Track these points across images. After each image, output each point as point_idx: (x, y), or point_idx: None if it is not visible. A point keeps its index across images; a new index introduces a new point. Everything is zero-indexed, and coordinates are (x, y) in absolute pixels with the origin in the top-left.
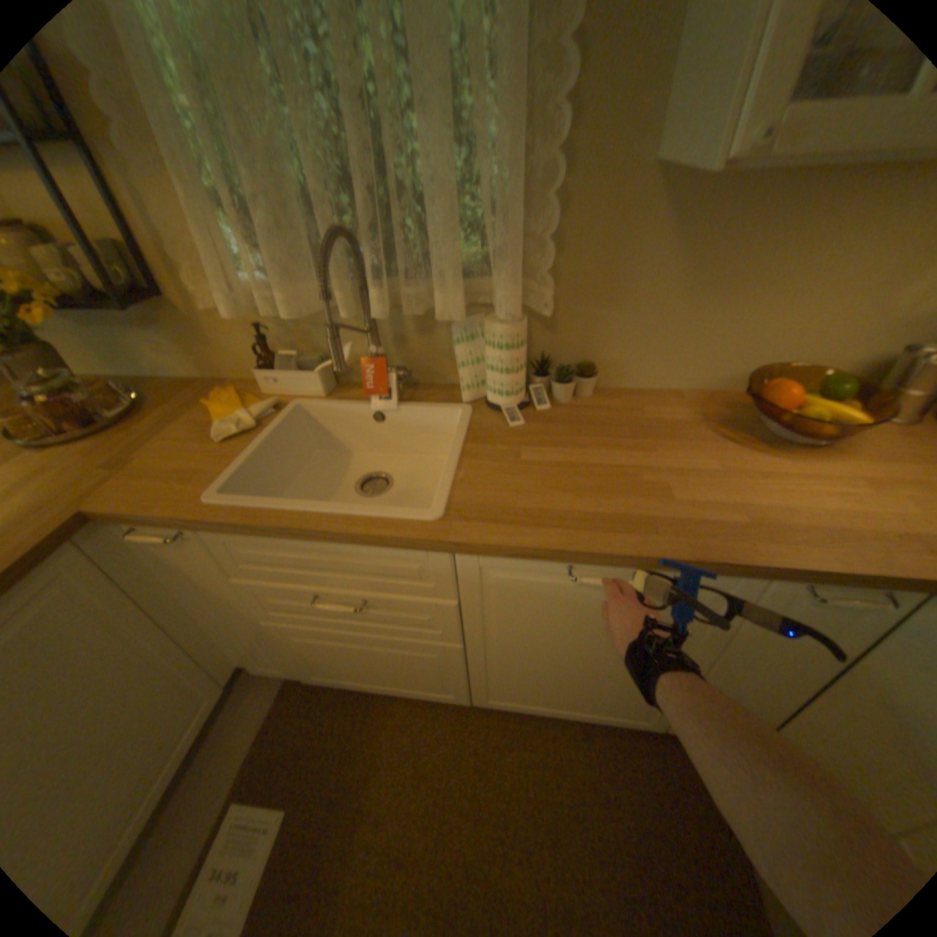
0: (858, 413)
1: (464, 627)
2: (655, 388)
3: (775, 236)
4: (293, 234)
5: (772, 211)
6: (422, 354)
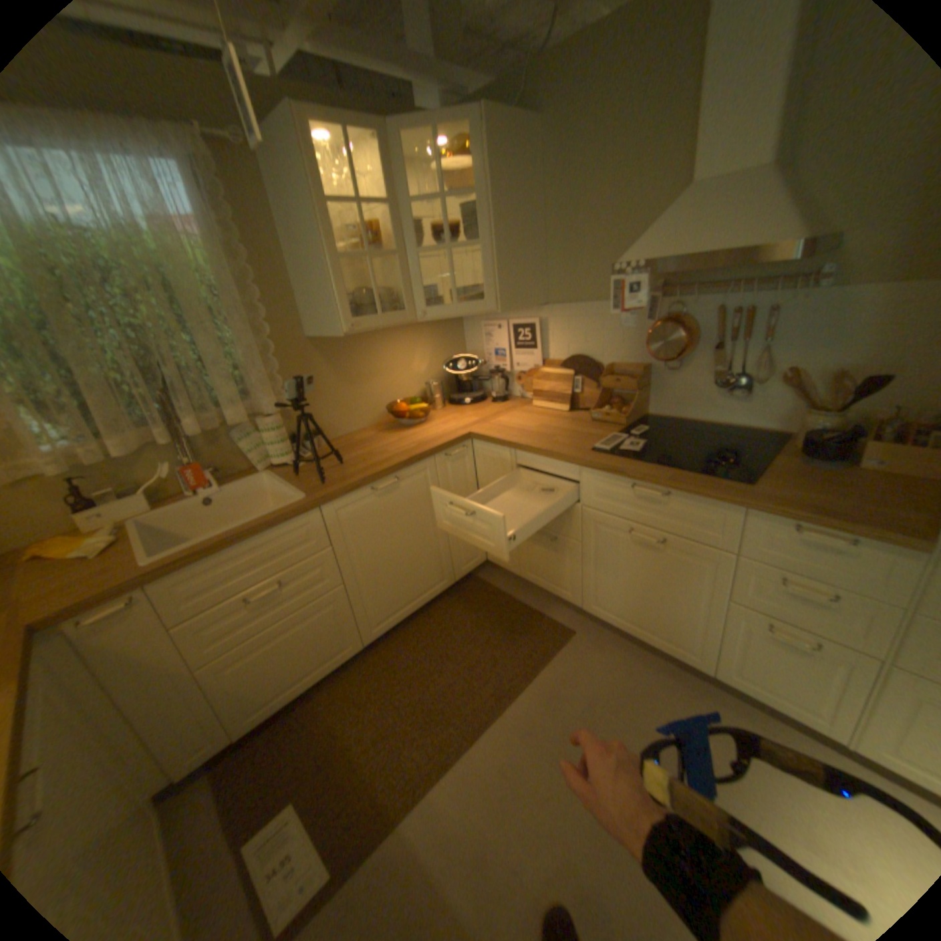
0: (424, 406)
1: (339, 568)
2: (351, 432)
3: (362, 358)
4: (112, 406)
5: (355, 350)
6: (214, 460)
